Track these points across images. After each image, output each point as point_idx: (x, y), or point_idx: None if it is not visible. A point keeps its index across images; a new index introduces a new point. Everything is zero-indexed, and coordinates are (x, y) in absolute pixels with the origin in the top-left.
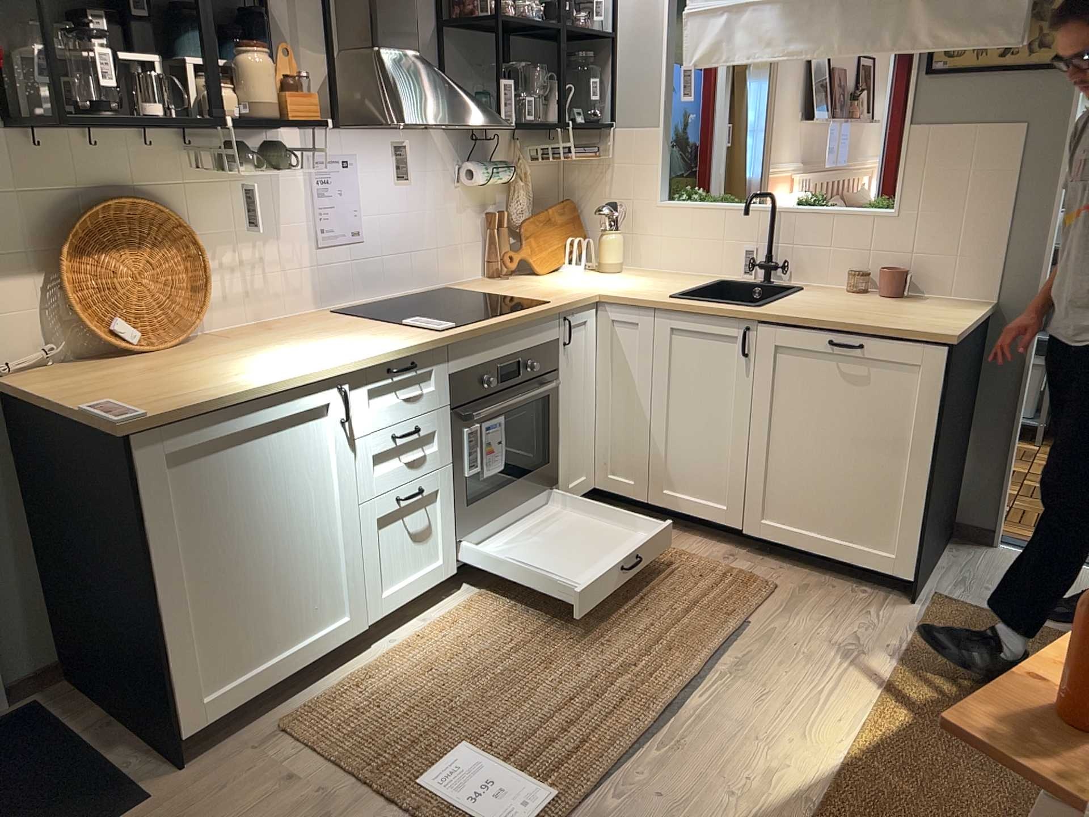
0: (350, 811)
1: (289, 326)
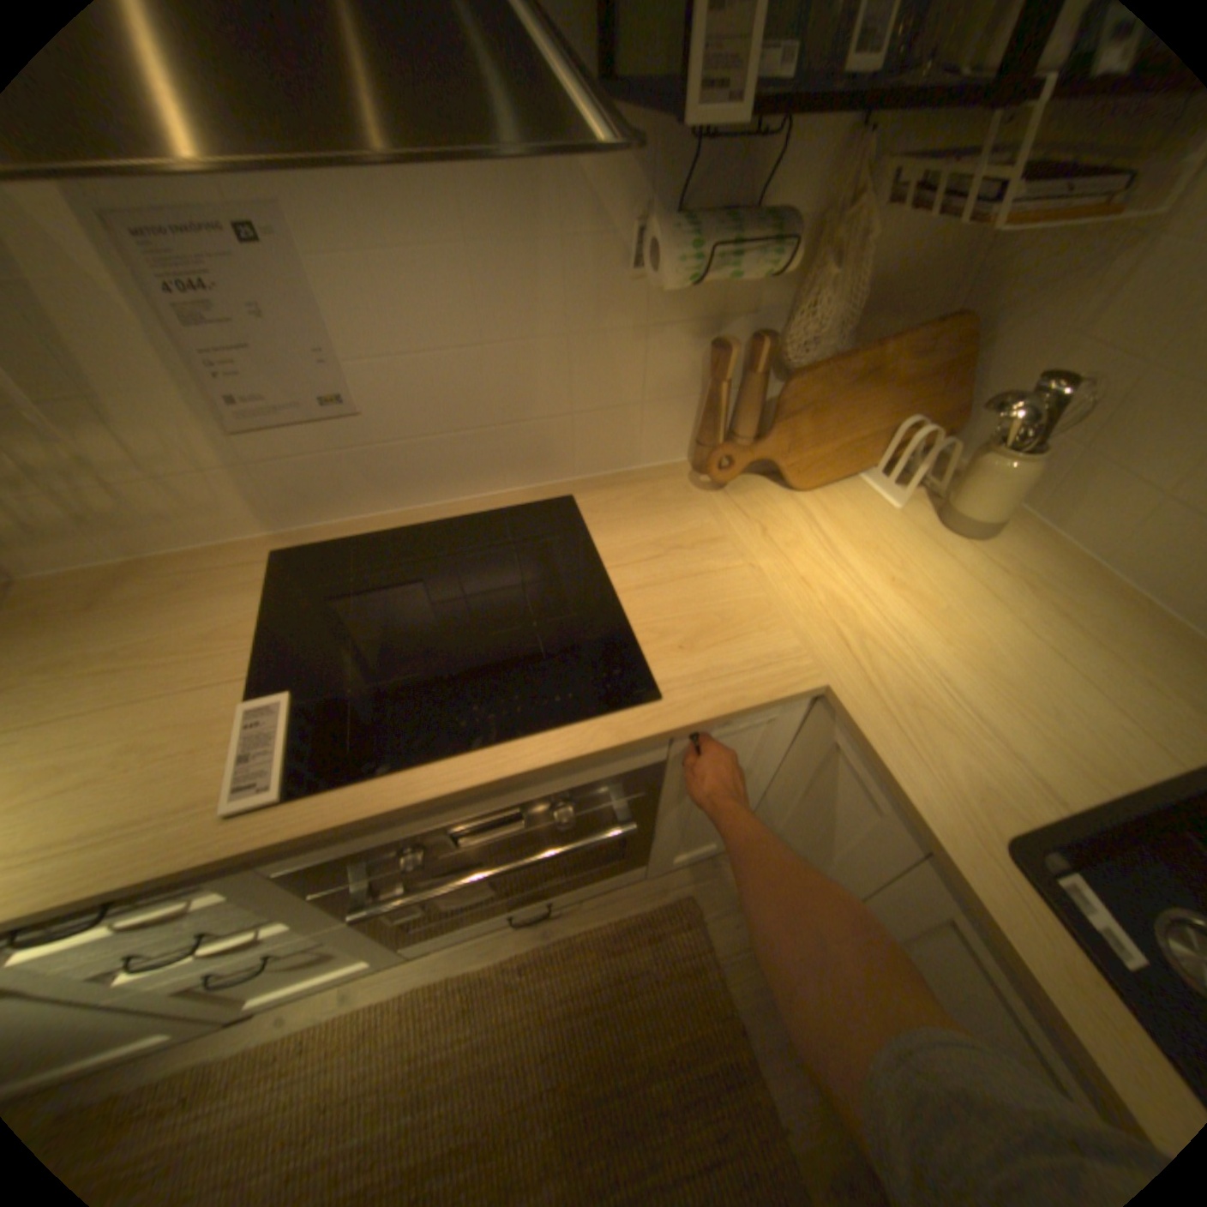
0: None
1: (136, 597)
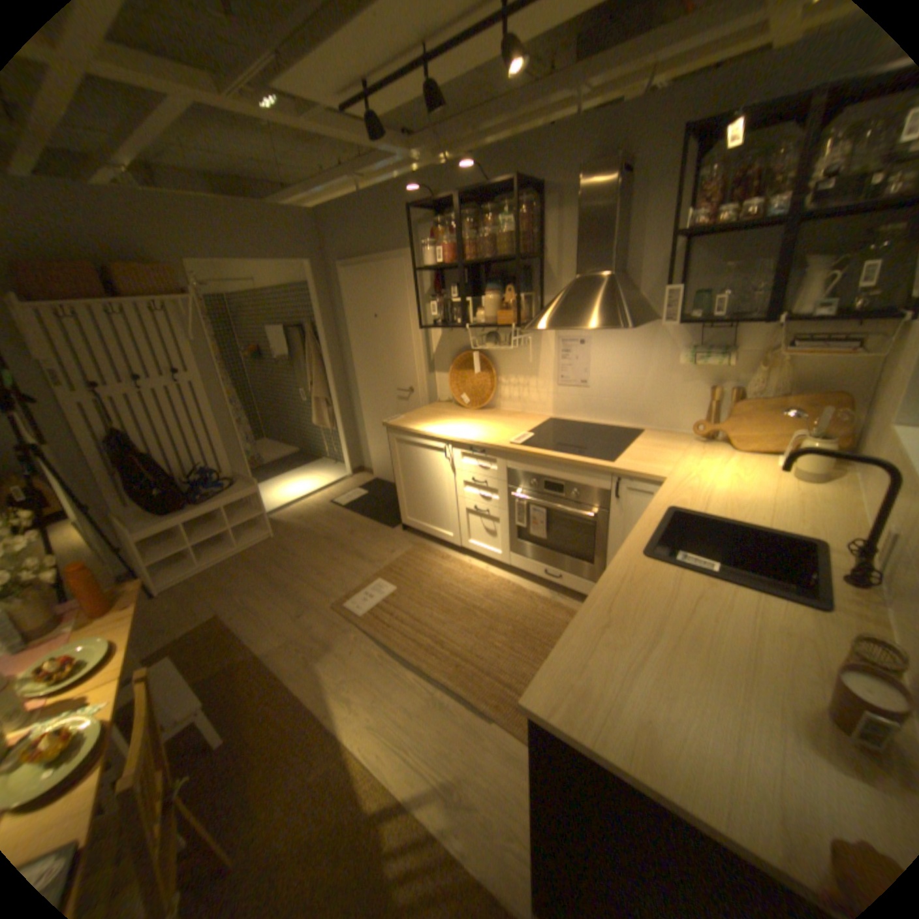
0: (374, 567)
1: (517, 417)
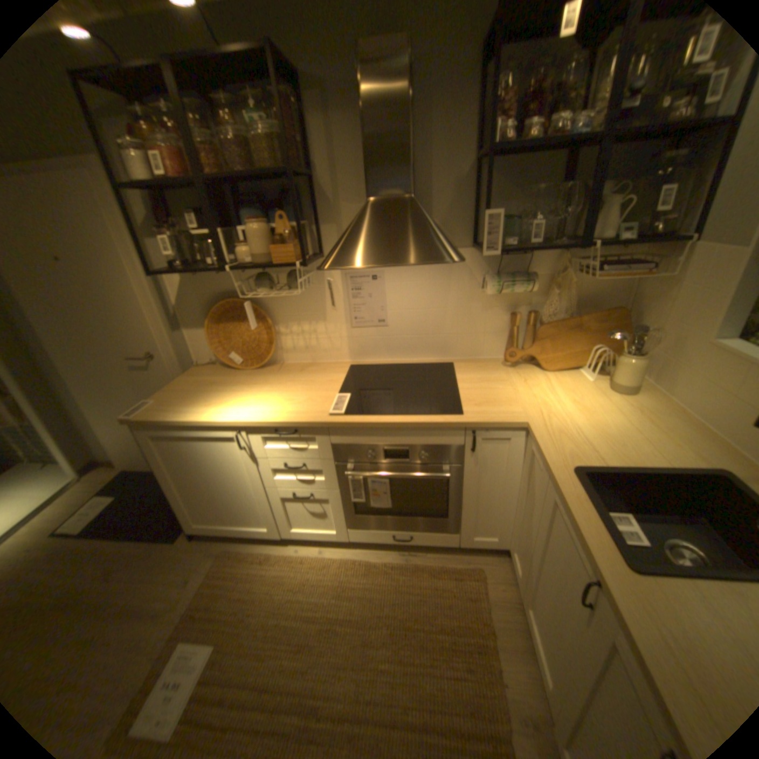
0: (162, 625)
1: (312, 371)
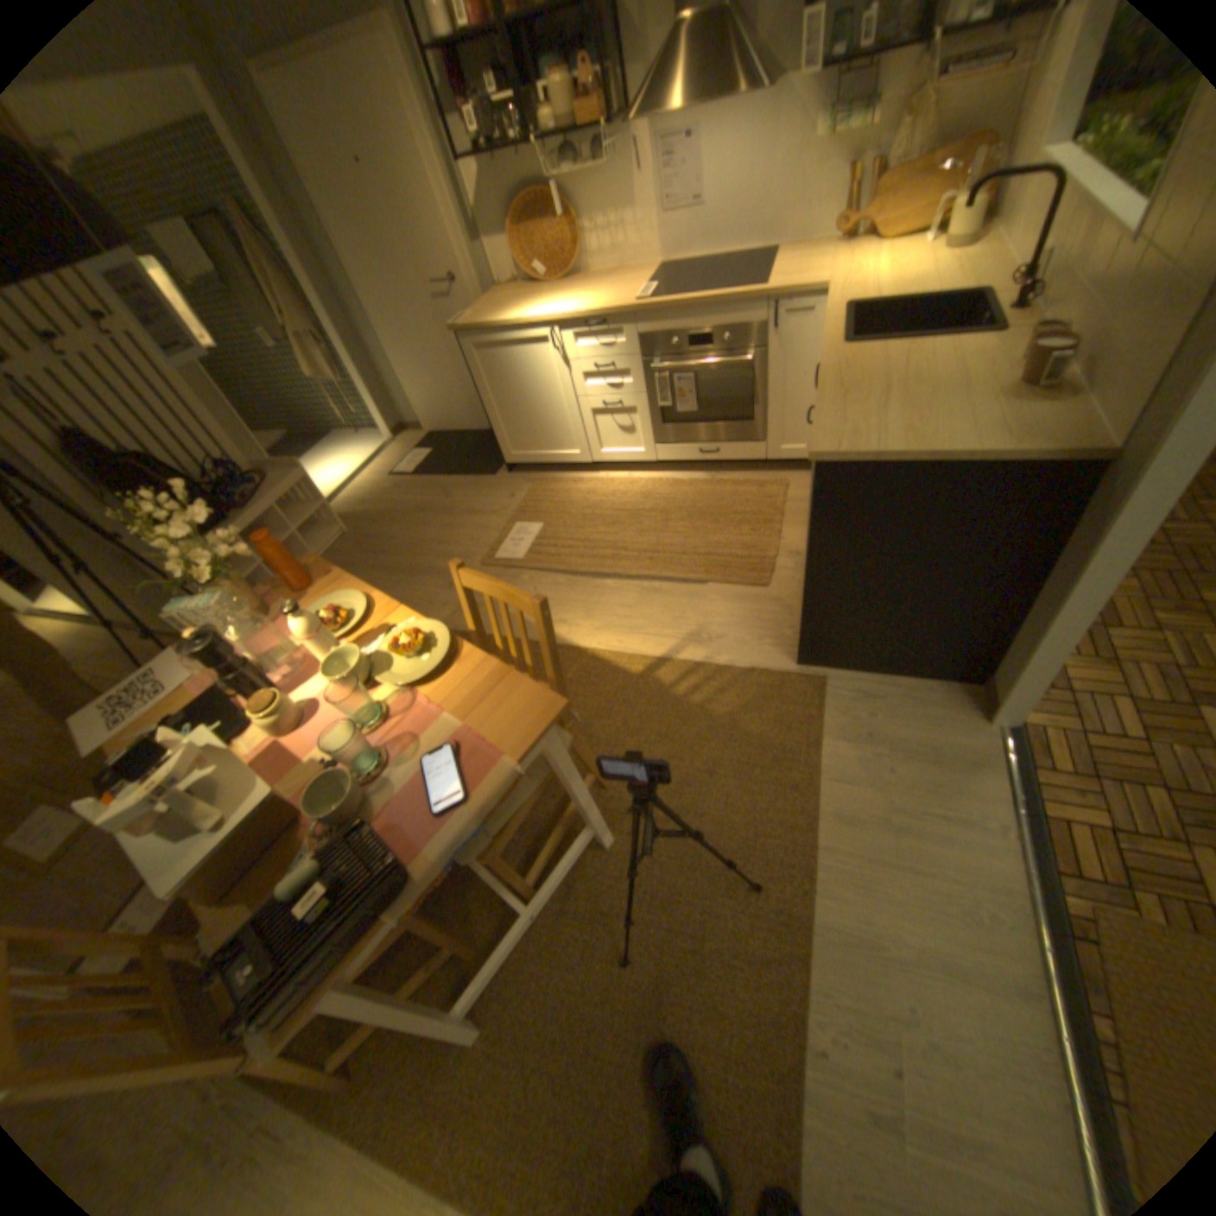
0: (500, 516)
1: (619, 274)
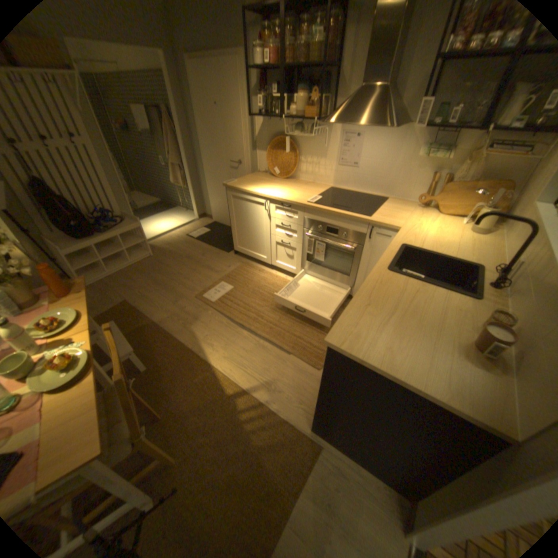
0: (218, 274)
1: (310, 185)
